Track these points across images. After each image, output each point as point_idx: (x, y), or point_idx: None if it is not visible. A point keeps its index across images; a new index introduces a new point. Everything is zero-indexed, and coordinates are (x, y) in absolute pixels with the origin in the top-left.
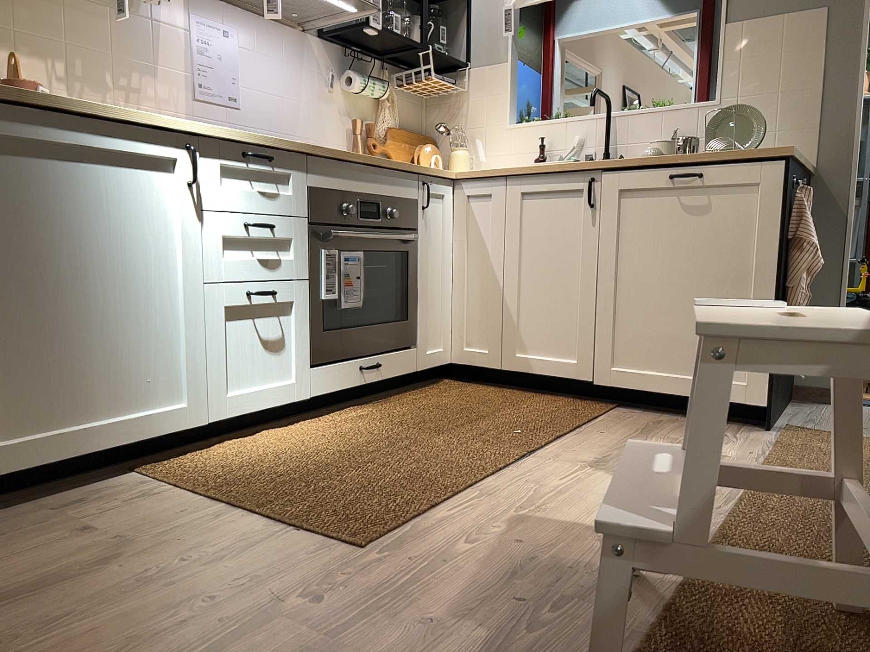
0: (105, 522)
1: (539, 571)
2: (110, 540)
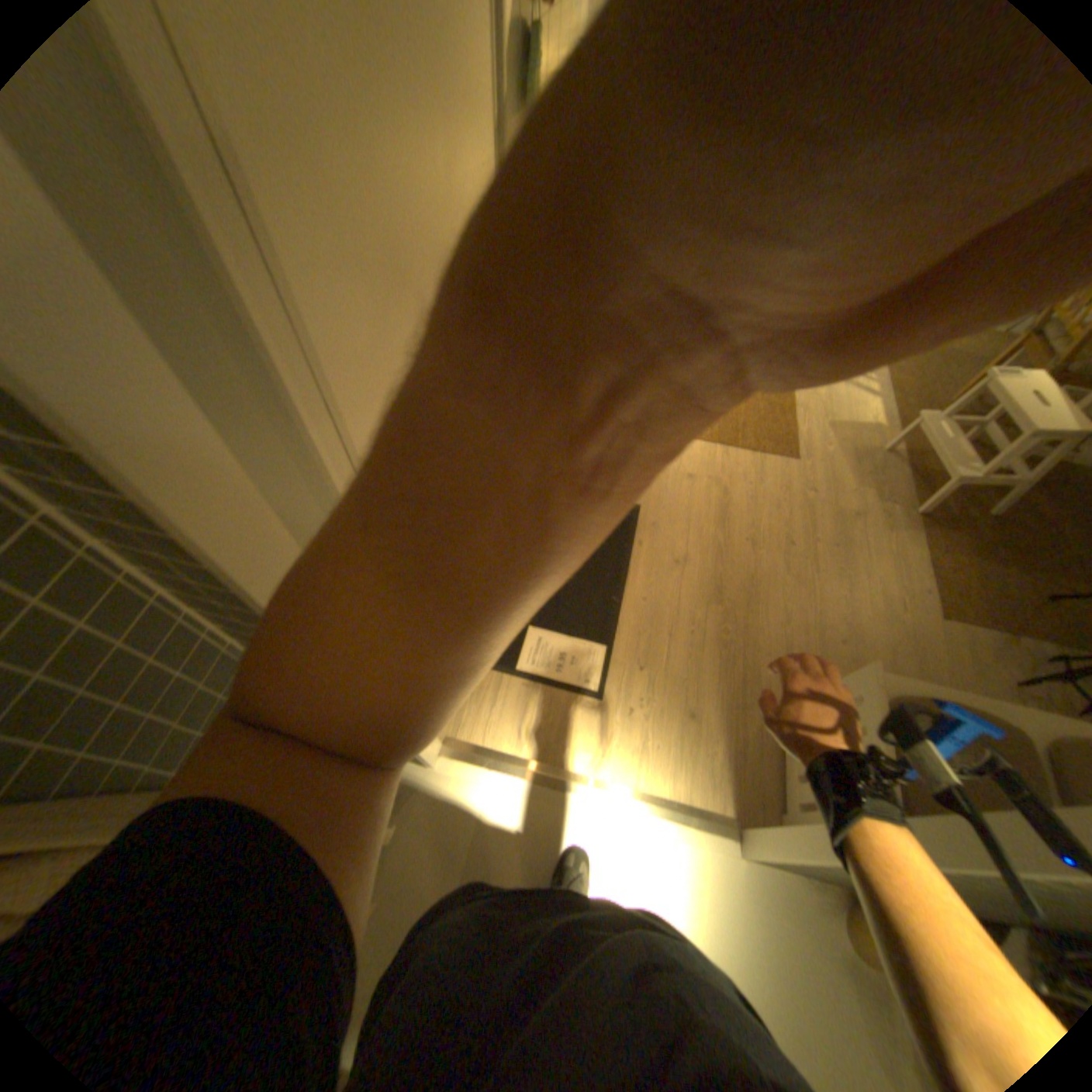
0: (691, 469)
1: (863, 454)
2: (709, 479)
